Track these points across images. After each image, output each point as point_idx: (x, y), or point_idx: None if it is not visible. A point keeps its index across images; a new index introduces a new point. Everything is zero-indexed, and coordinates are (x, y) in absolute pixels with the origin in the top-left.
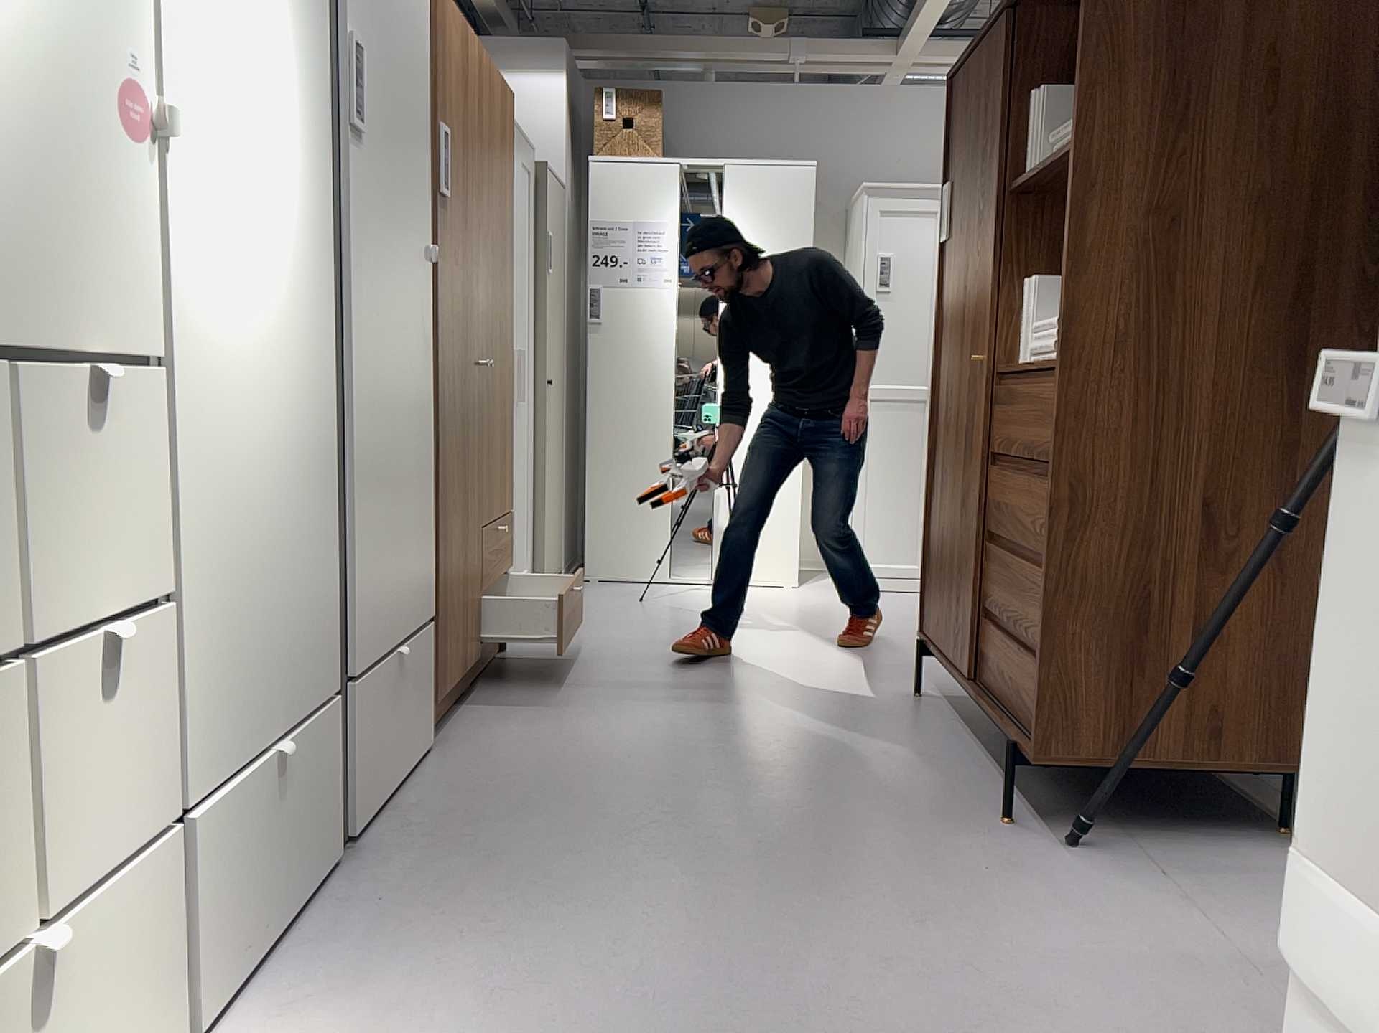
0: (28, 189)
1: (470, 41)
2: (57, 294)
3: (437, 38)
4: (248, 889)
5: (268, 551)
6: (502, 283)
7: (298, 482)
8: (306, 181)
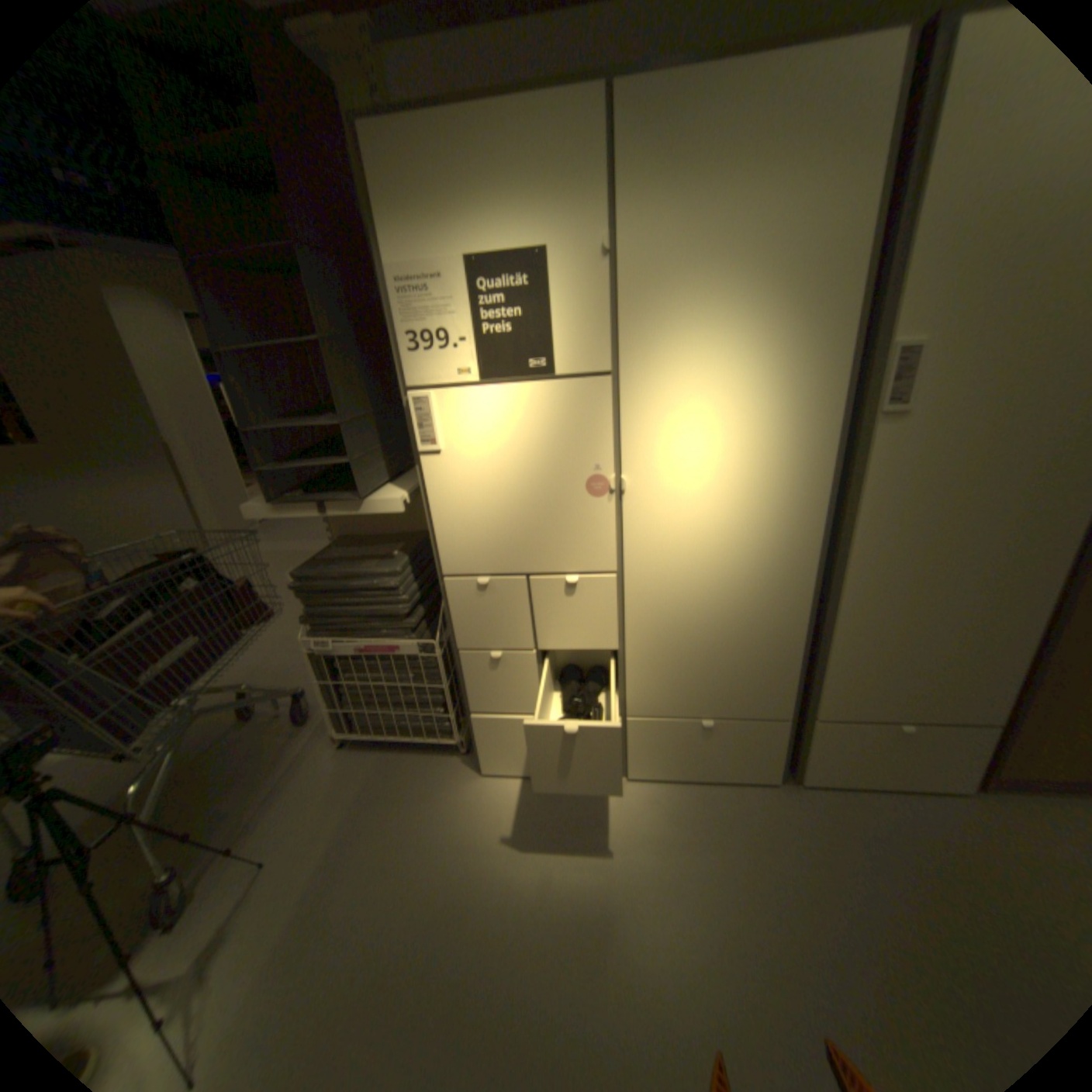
0: (544, 527)
1: None
2: (558, 556)
3: None
4: (676, 757)
5: (714, 648)
6: None
7: (754, 622)
8: (795, 469)
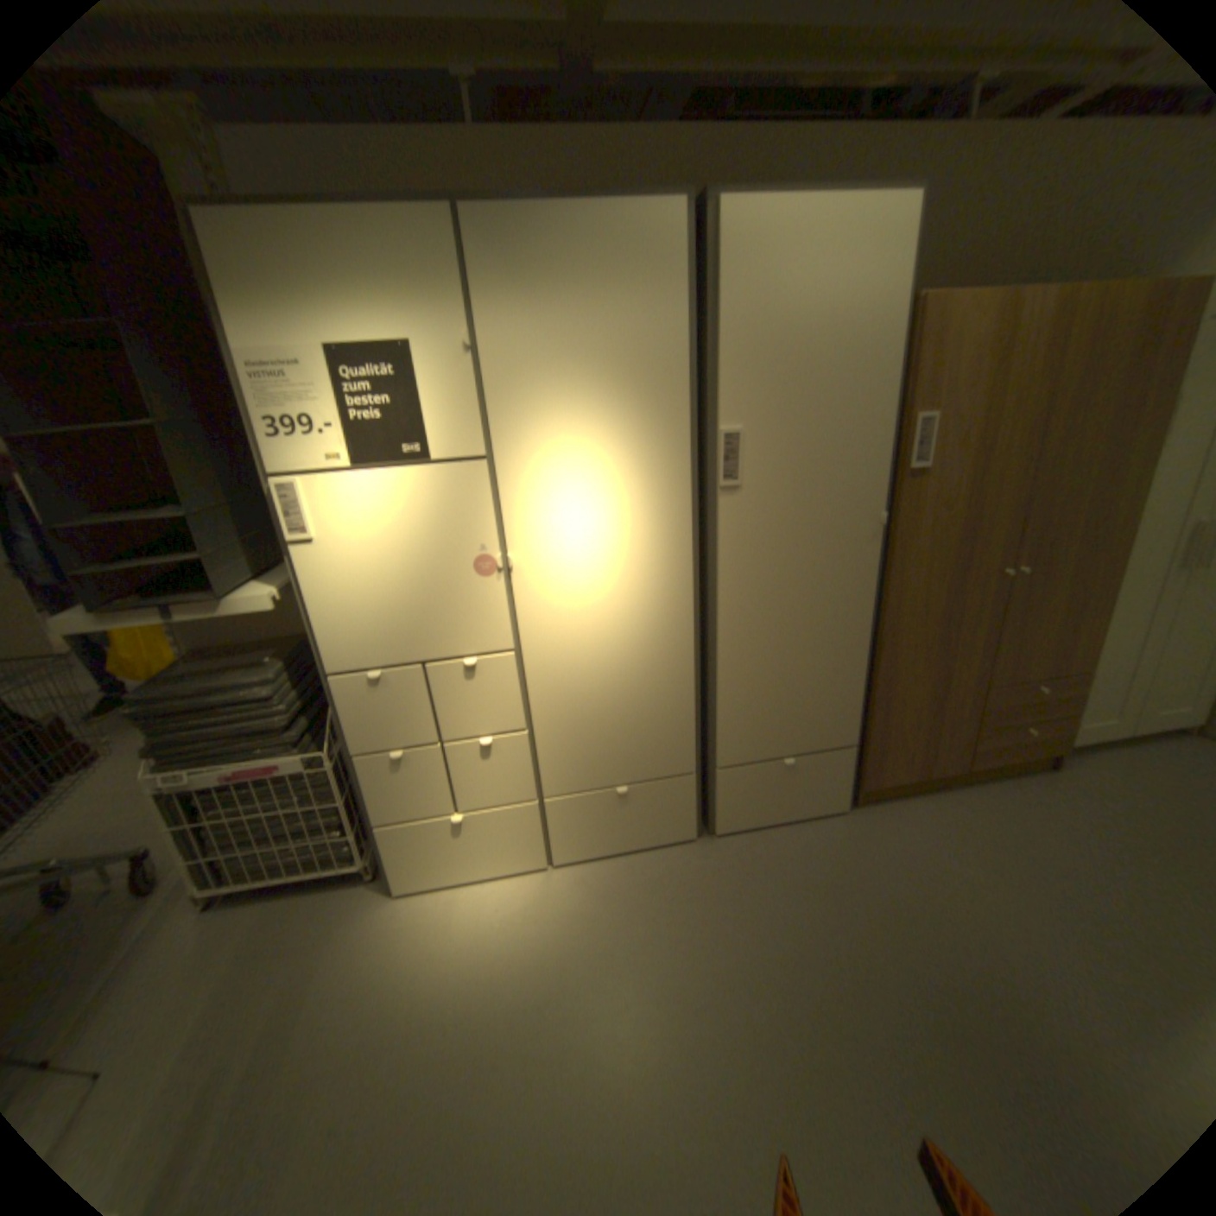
0: (436, 612)
1: (1030, 300)
2: (454, 640)
3: (924, 344)
4: (597, 832)
5: (617, 713)
6: (1105, 490)
7: (649, 683)
8: (661, 539)
